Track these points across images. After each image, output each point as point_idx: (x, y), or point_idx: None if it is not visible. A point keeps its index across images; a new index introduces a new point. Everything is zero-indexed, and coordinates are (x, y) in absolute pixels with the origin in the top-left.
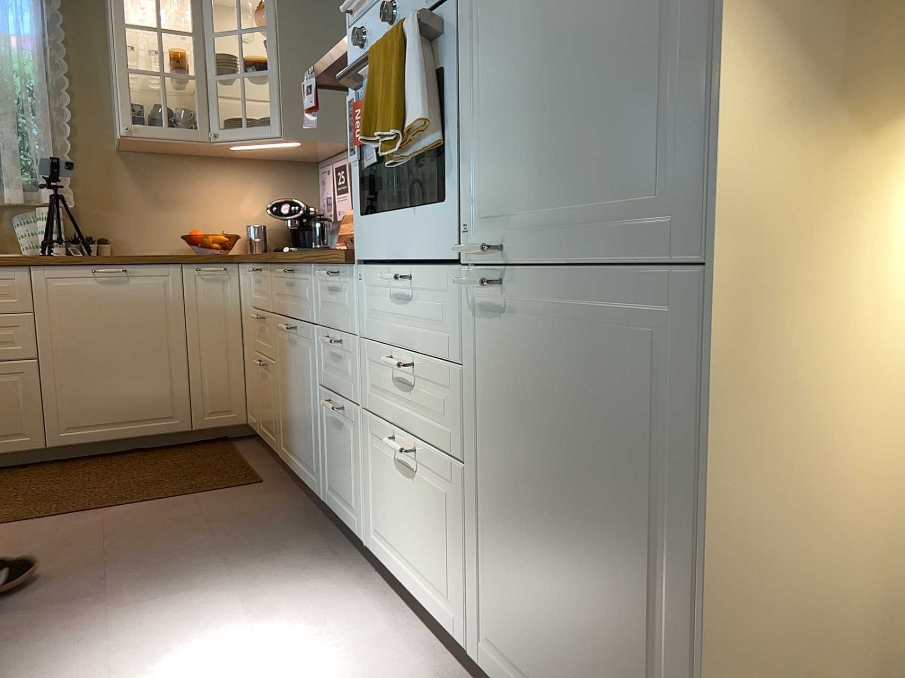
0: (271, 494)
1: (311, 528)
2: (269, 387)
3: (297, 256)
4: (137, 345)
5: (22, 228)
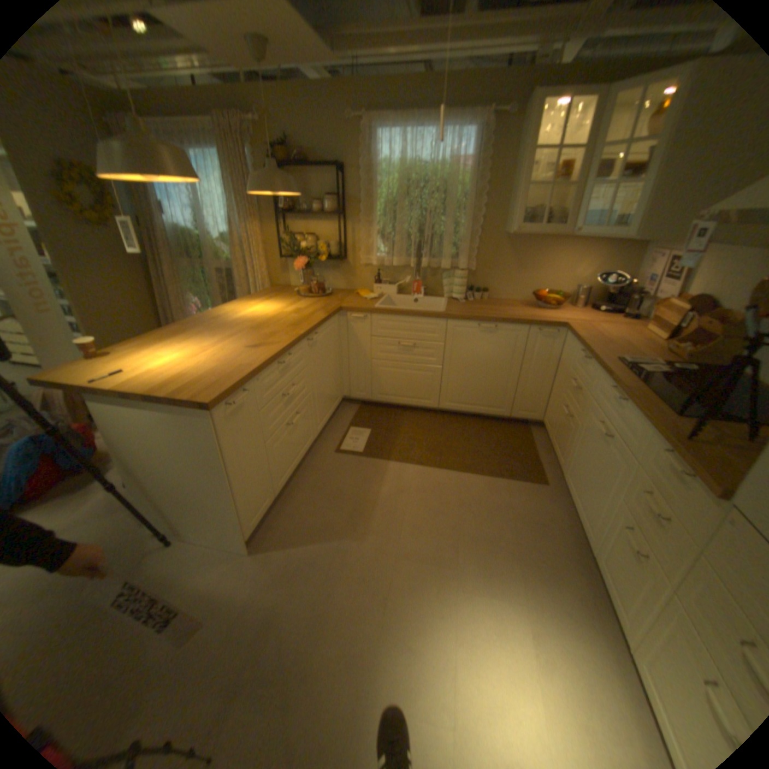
0: (553, 502)
1: (580, 562)
2: (569, 430)
3: (640, 406)
4: (492, 368)
5: (445, 281)
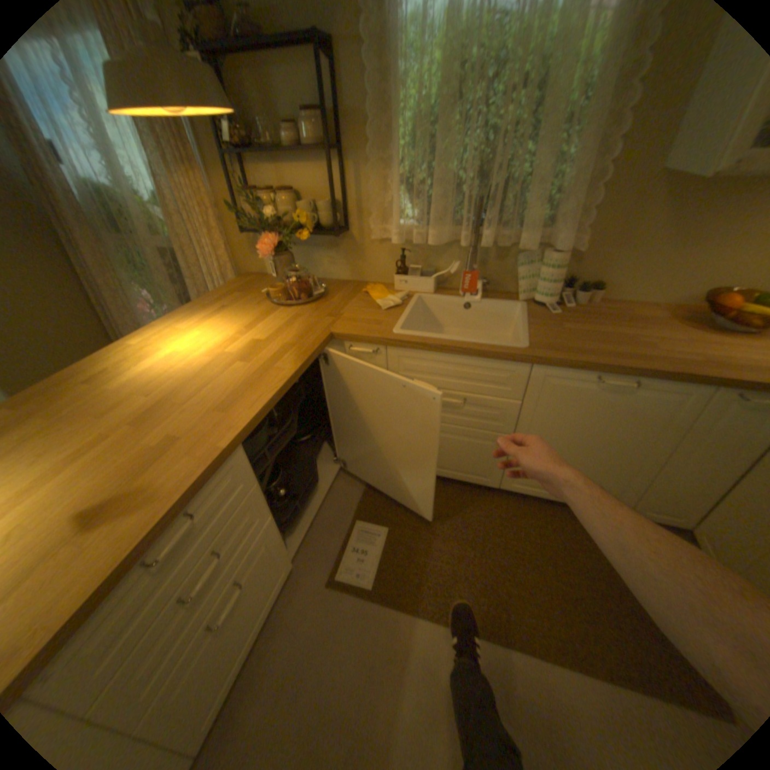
0: None
1: None
2: None
3: None
4: (611, 448)
5: (524, 268)
